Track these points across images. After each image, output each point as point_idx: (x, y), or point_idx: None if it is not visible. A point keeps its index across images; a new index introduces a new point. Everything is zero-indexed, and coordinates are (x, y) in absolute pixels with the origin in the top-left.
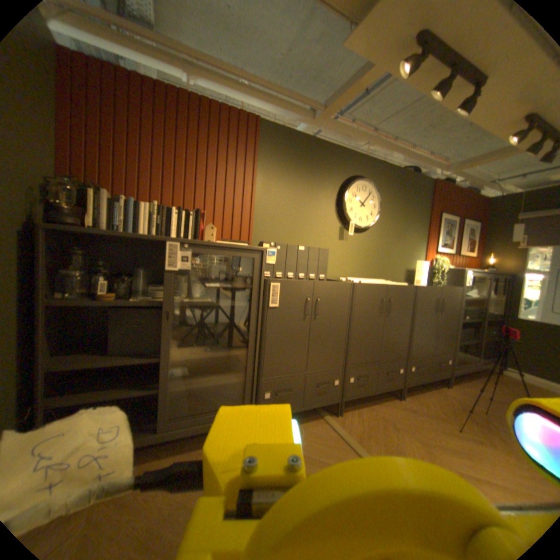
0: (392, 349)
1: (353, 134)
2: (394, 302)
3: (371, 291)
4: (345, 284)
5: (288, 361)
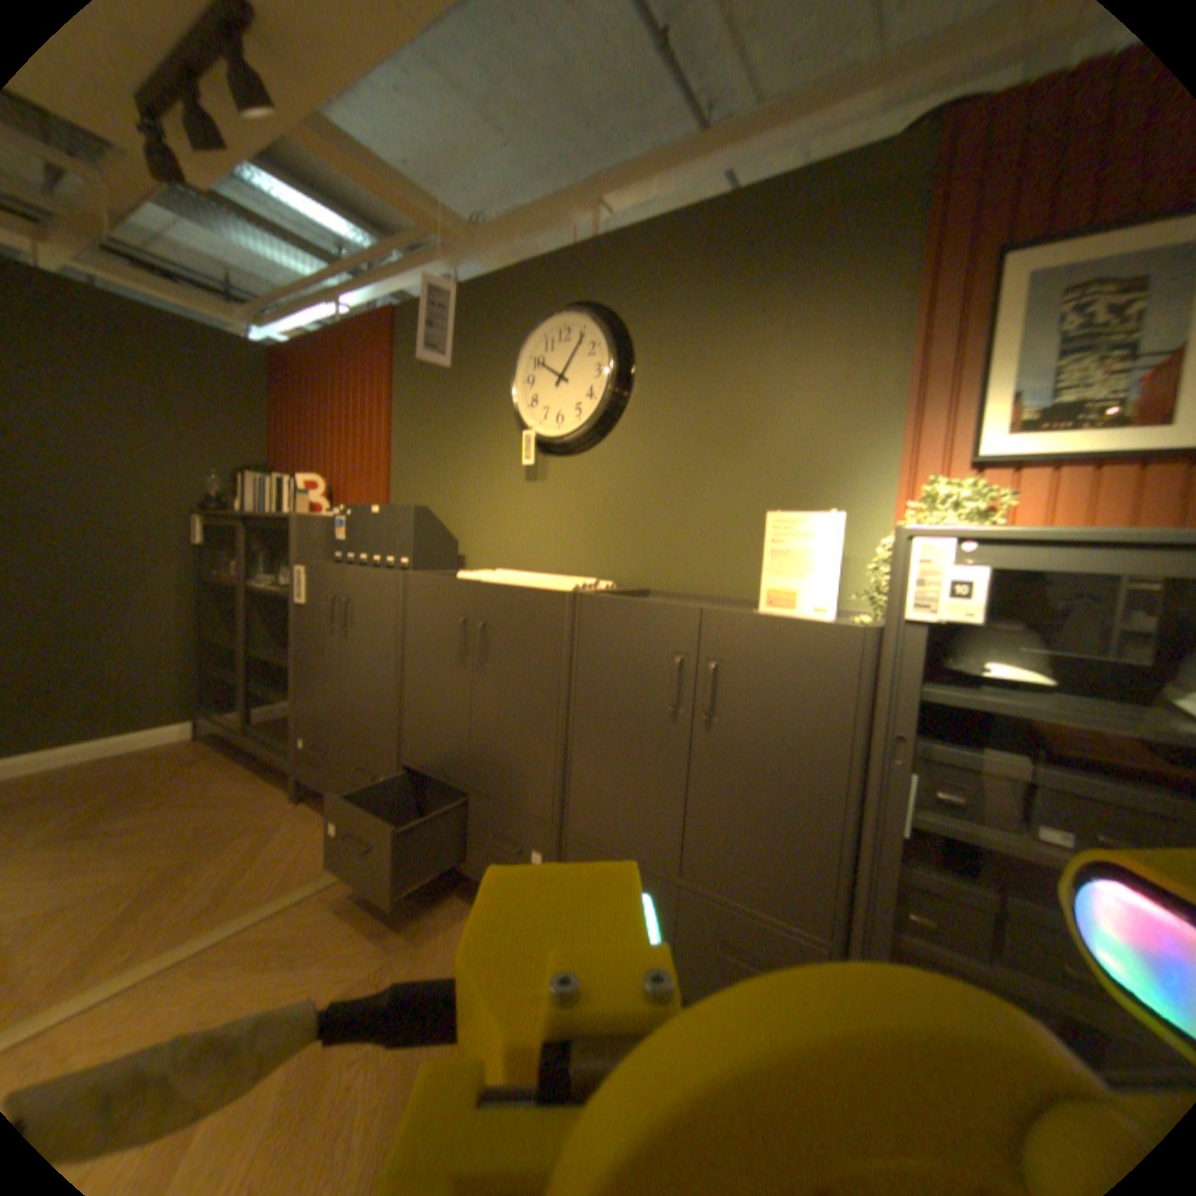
0: (504, 769)
1: (538, 216)
2: (499, 632)
3: (438, 593)
4: (388, 573)
5: (321, 697)
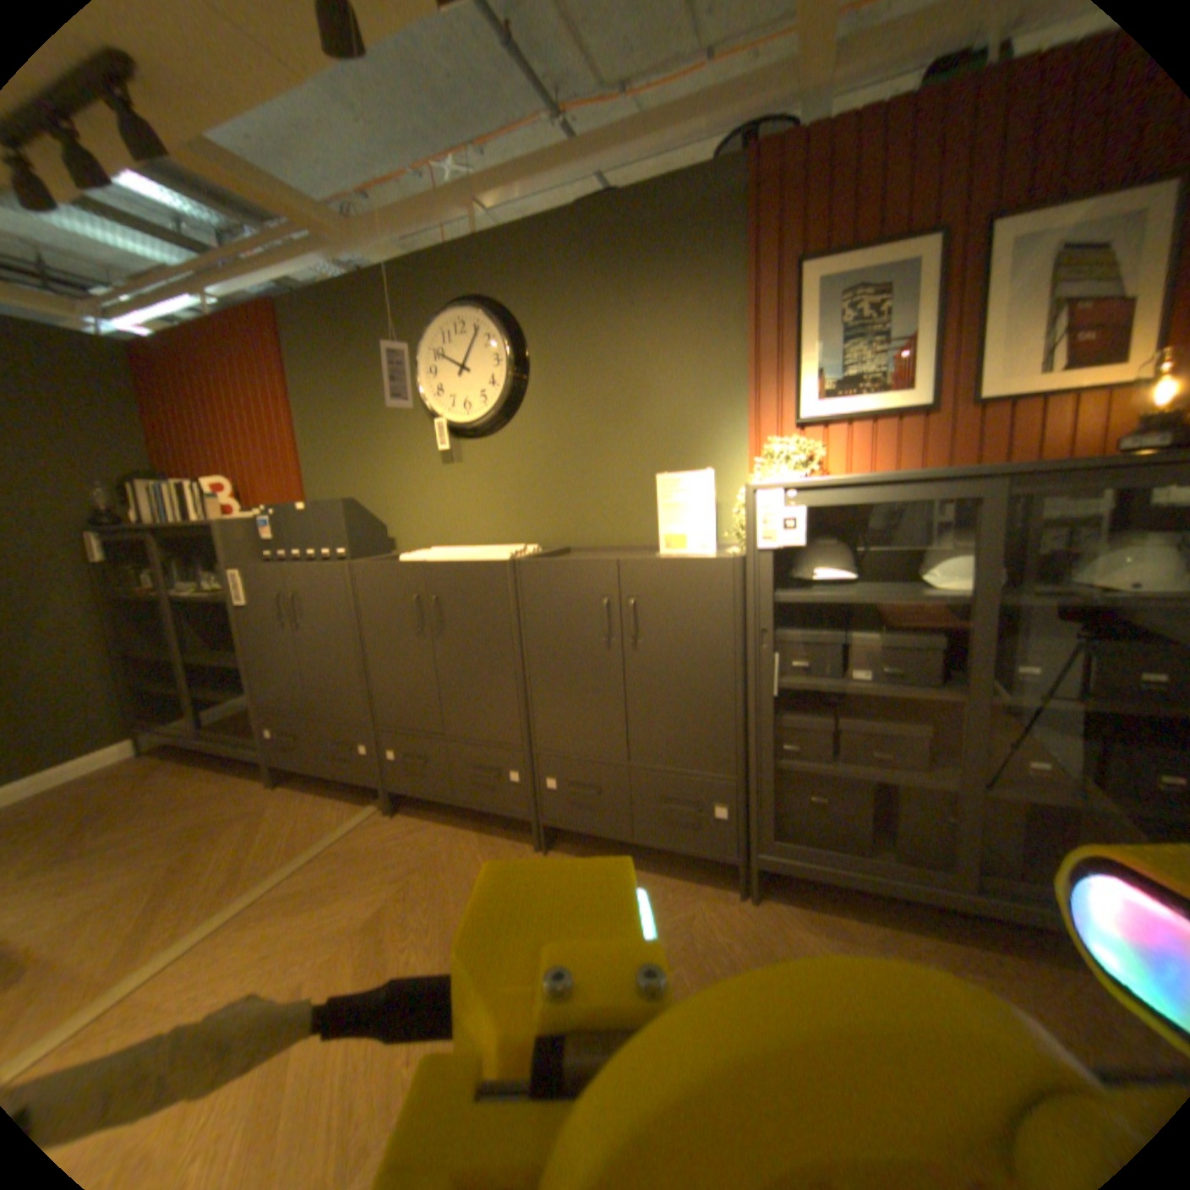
0: (475, 713)
1: (414, 211)
2: (452, 602)
3: (388, 576)
4: (333, 565)
5: (281, 688)
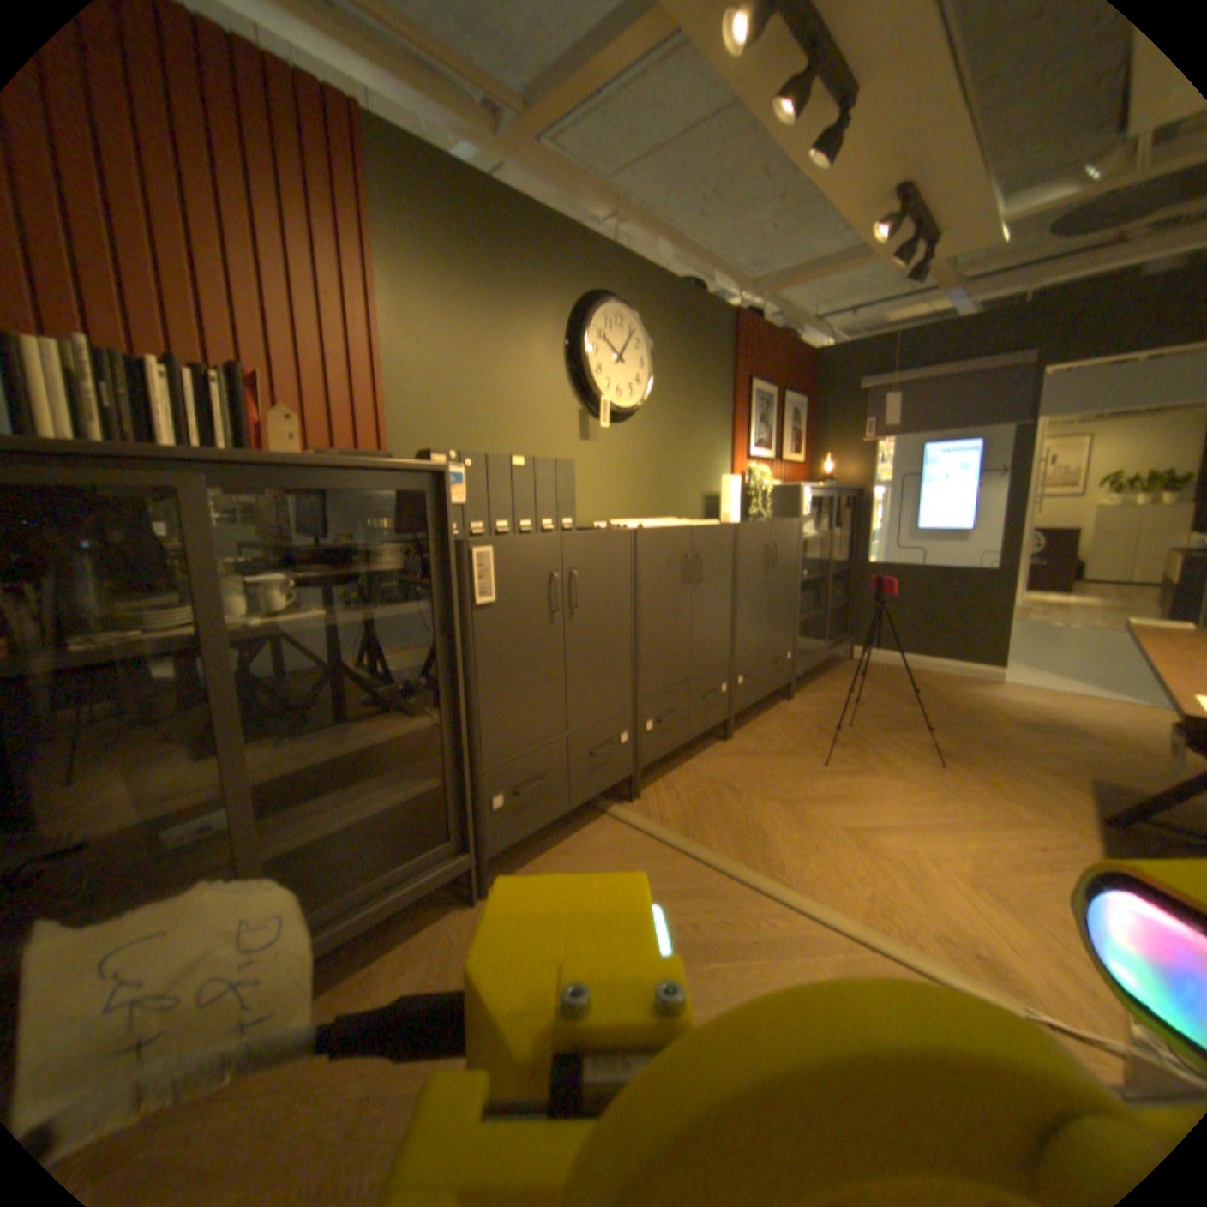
0: (708, 649)
1: (586, 187)
2: (704, 559)
3: (666, 542)
4: (620, 534)
5: (530, 717)
